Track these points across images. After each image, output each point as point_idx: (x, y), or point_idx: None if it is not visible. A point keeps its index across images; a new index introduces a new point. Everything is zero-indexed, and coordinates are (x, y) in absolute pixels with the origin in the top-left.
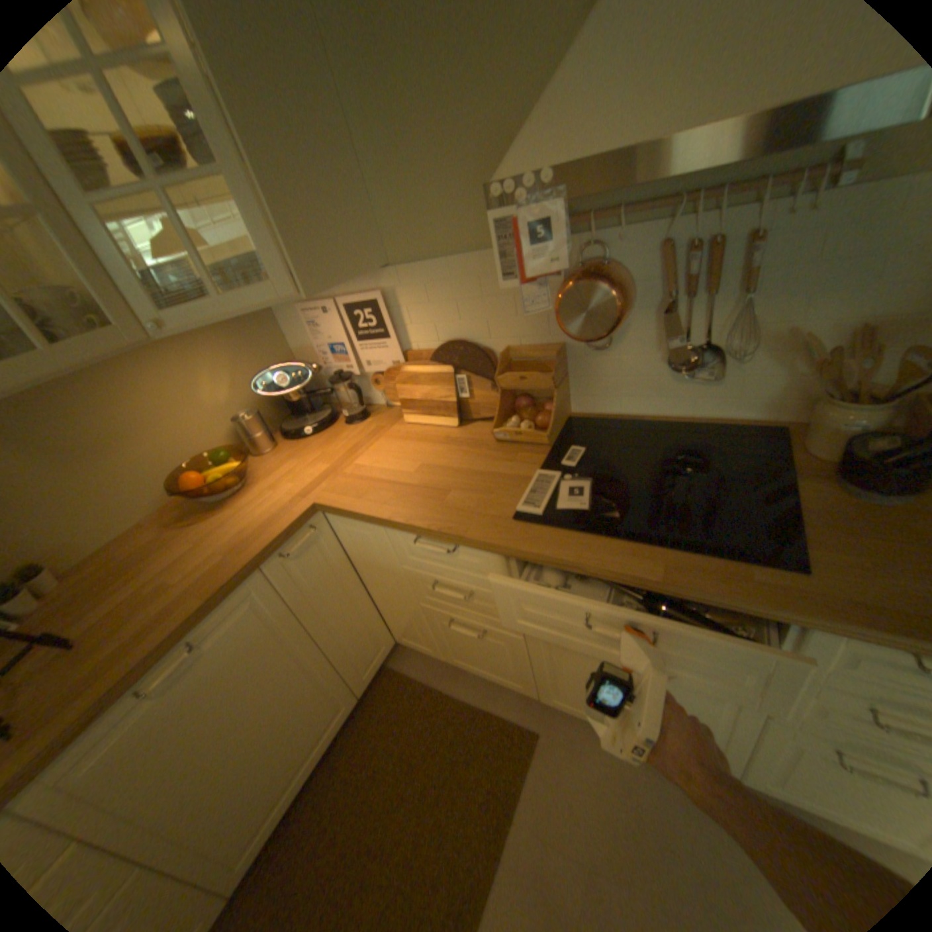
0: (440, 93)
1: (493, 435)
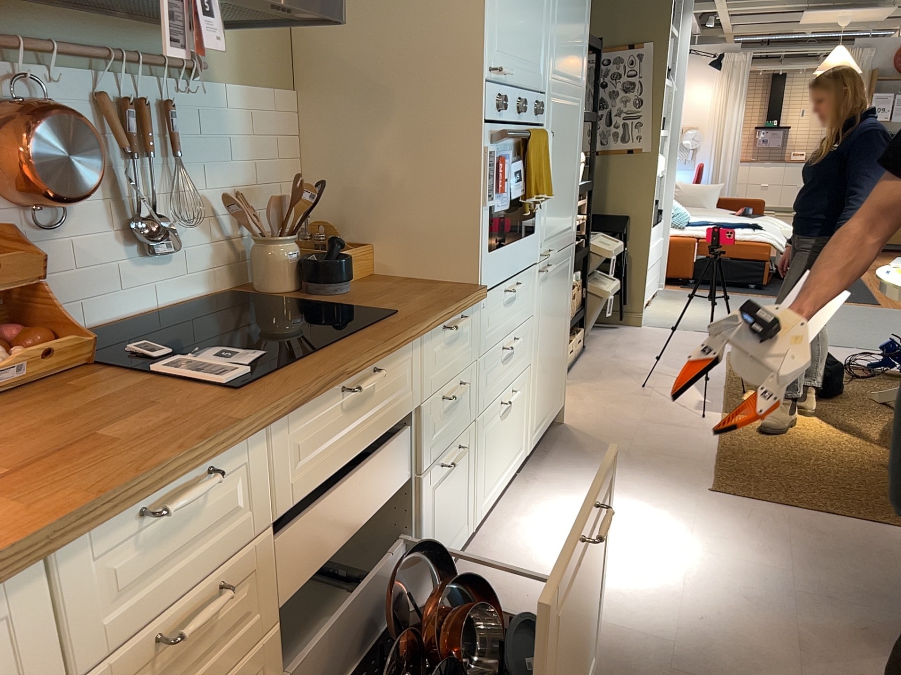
0: None
1: None
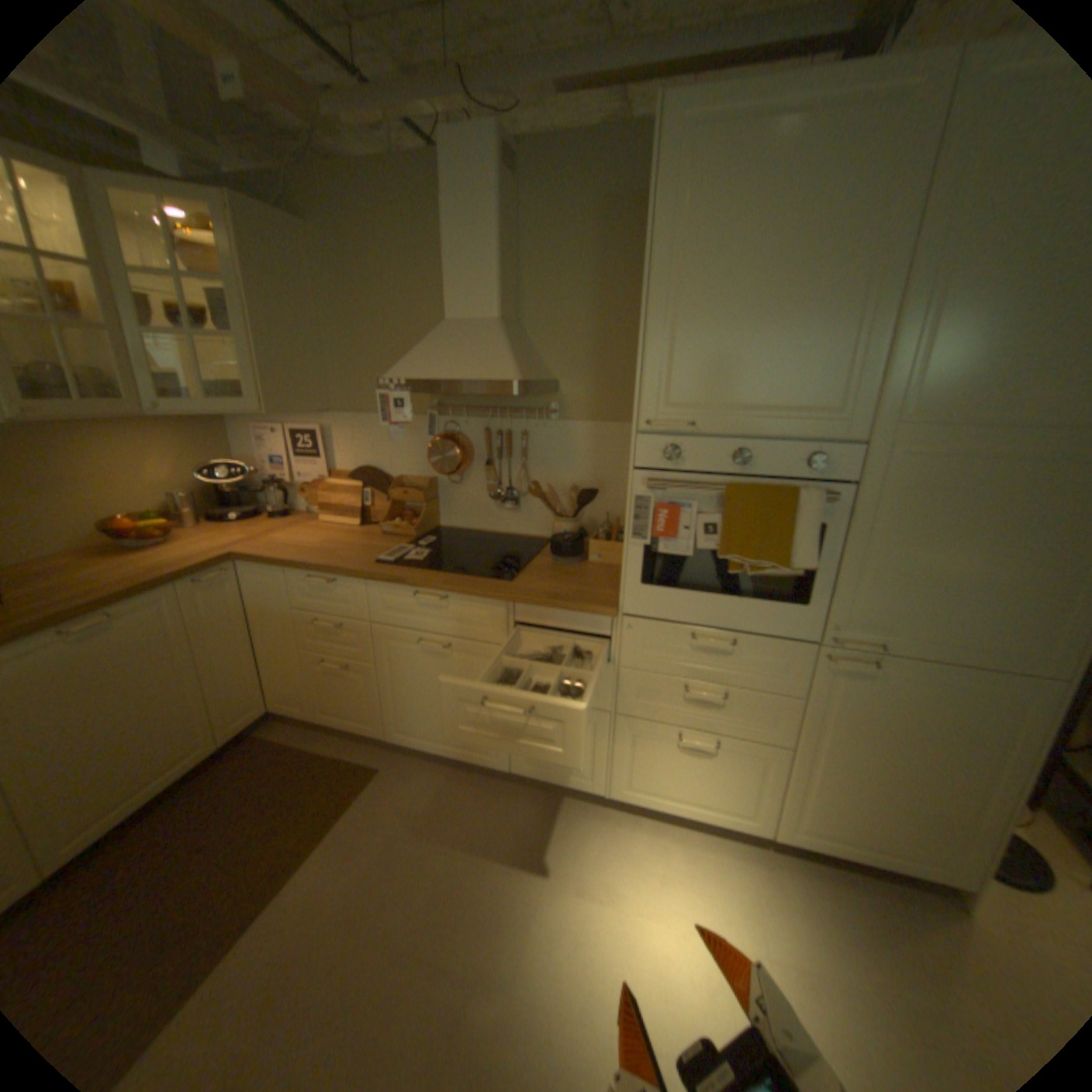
0: (376, 332)
1: (380, 529)
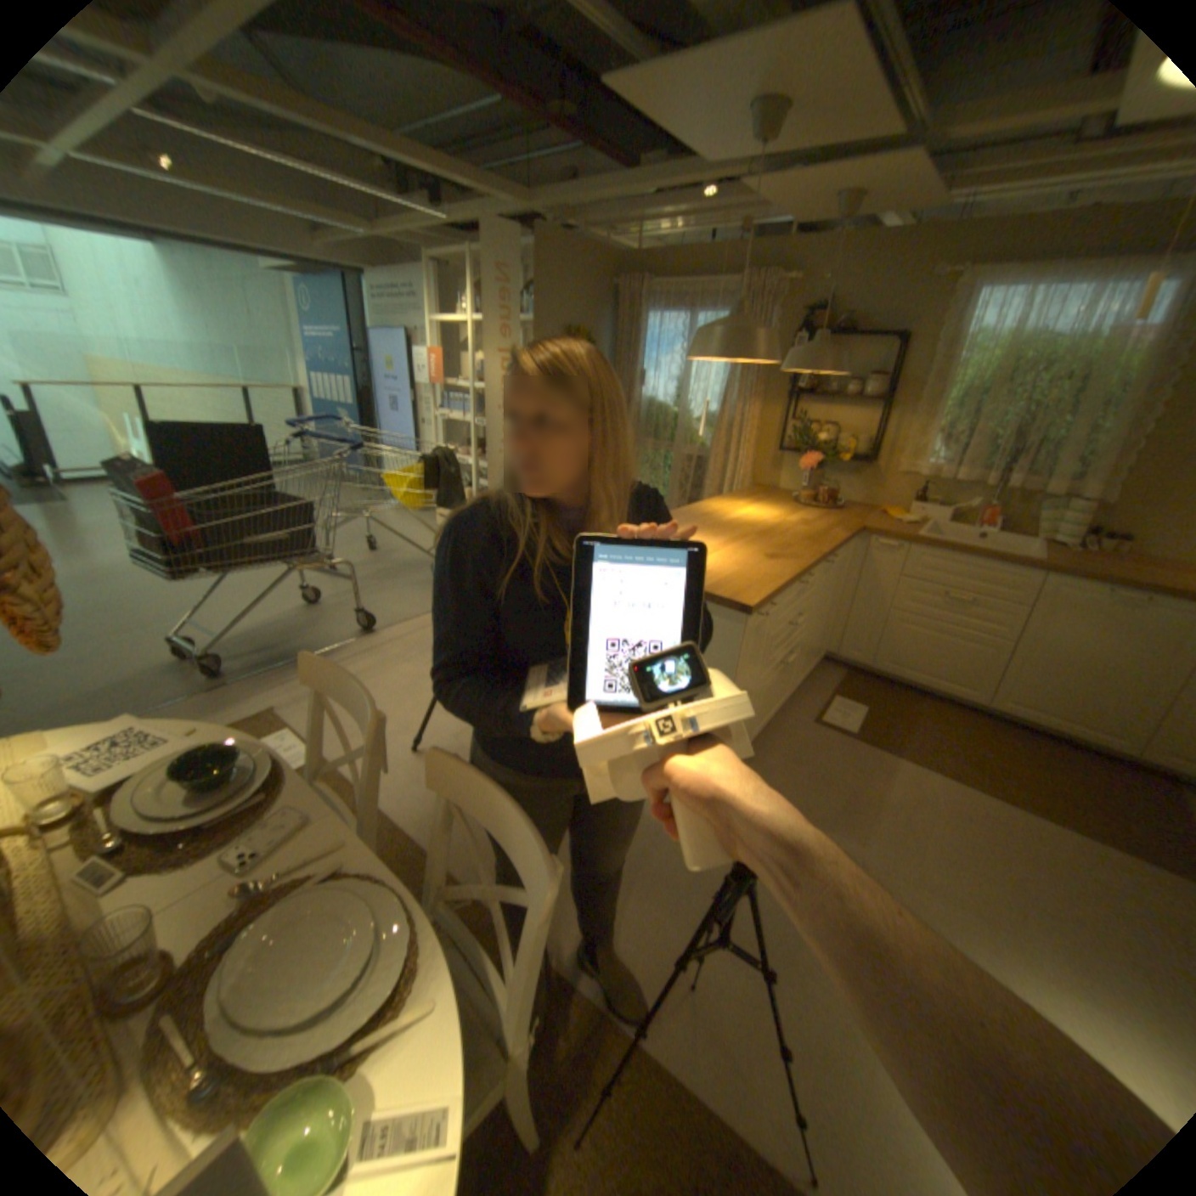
0: None
1: None
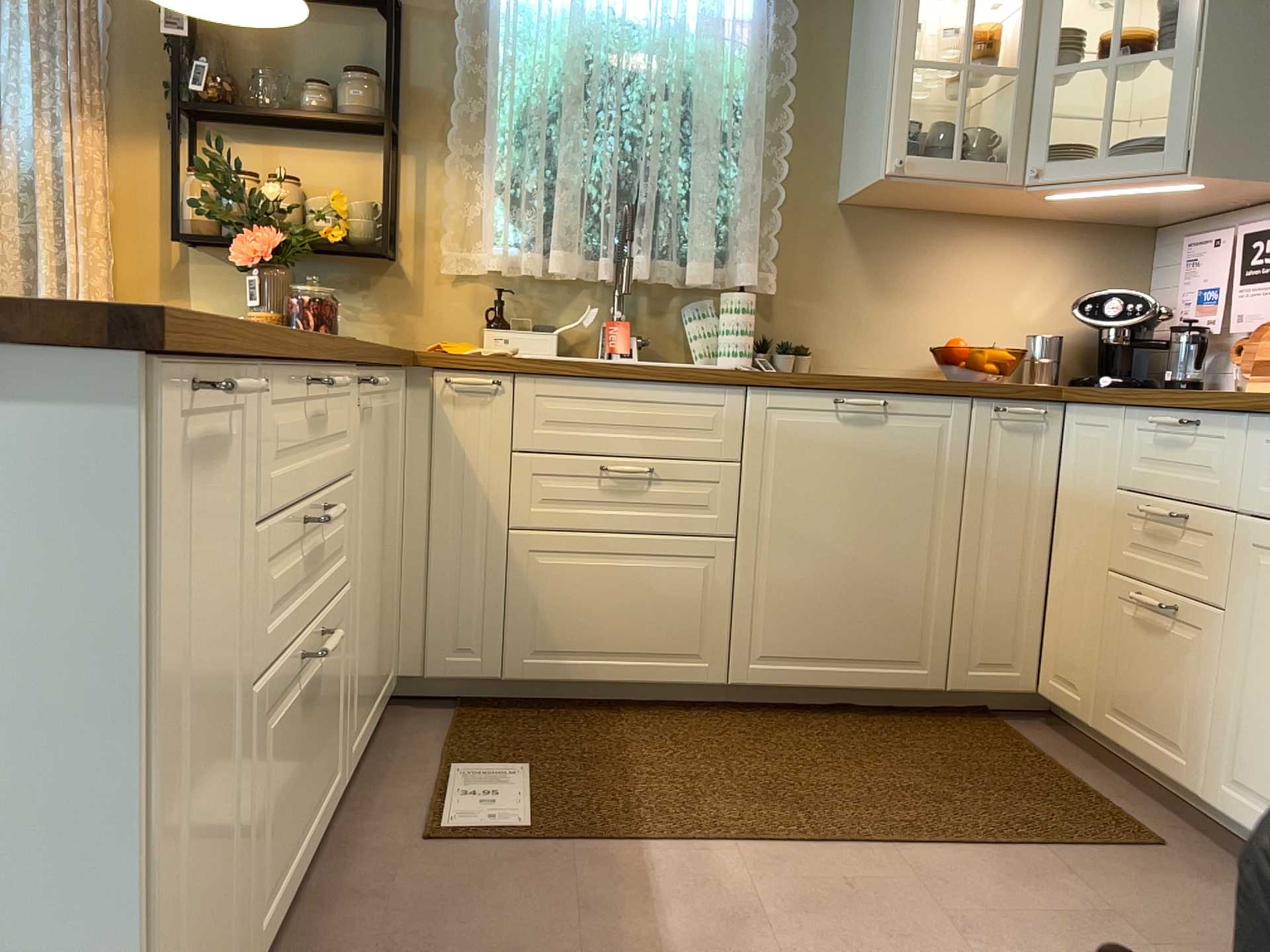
0: None
1: None
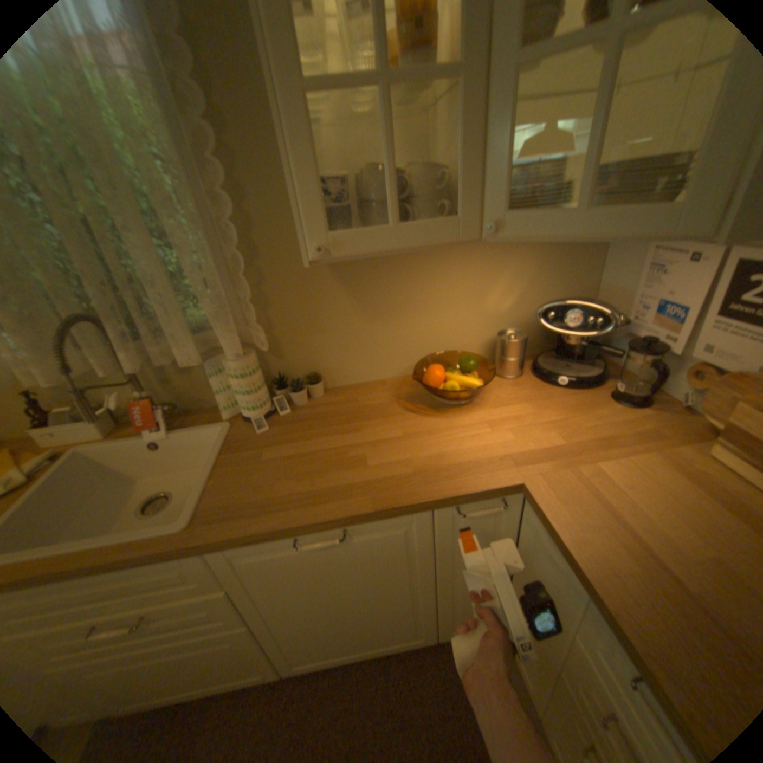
0: None
1: None
